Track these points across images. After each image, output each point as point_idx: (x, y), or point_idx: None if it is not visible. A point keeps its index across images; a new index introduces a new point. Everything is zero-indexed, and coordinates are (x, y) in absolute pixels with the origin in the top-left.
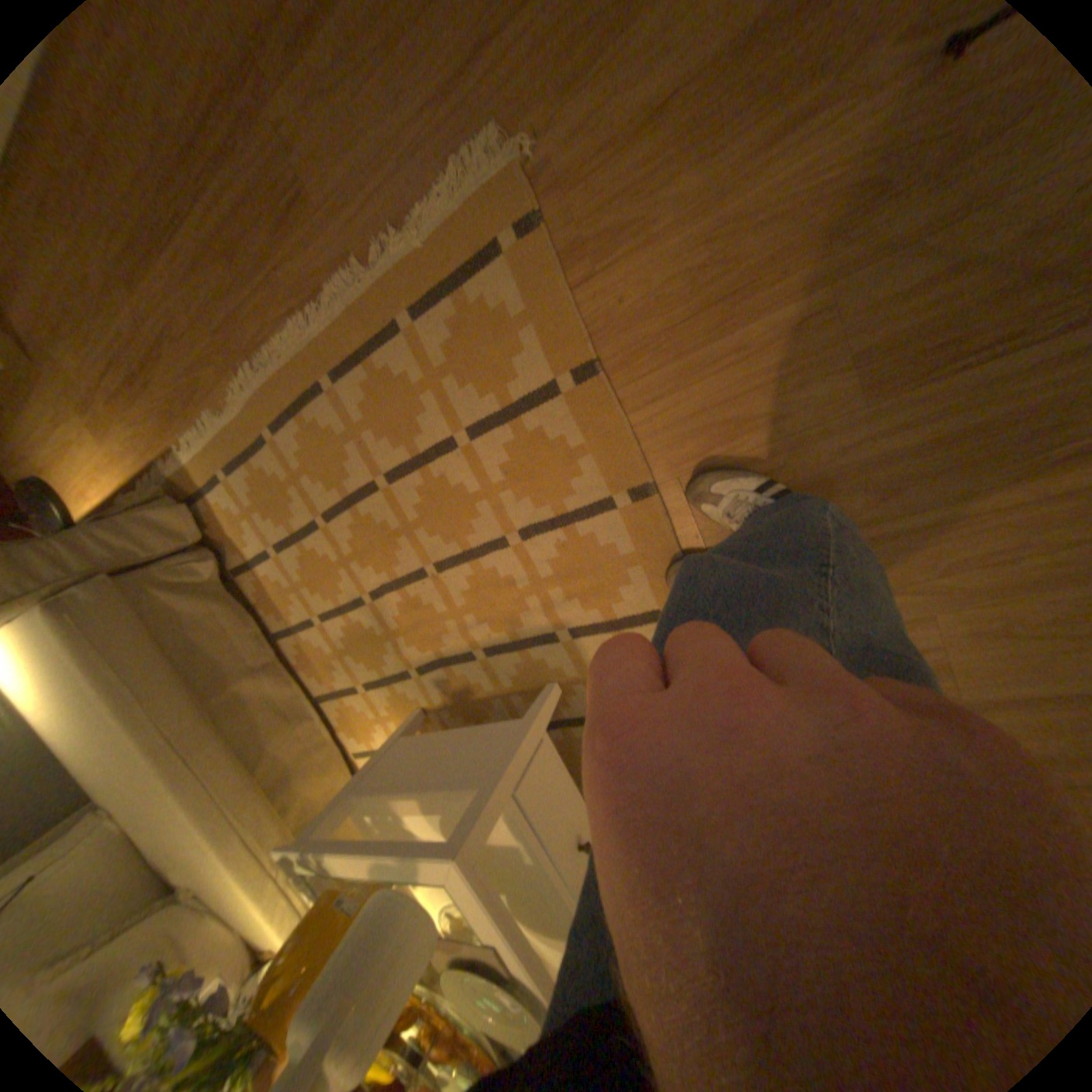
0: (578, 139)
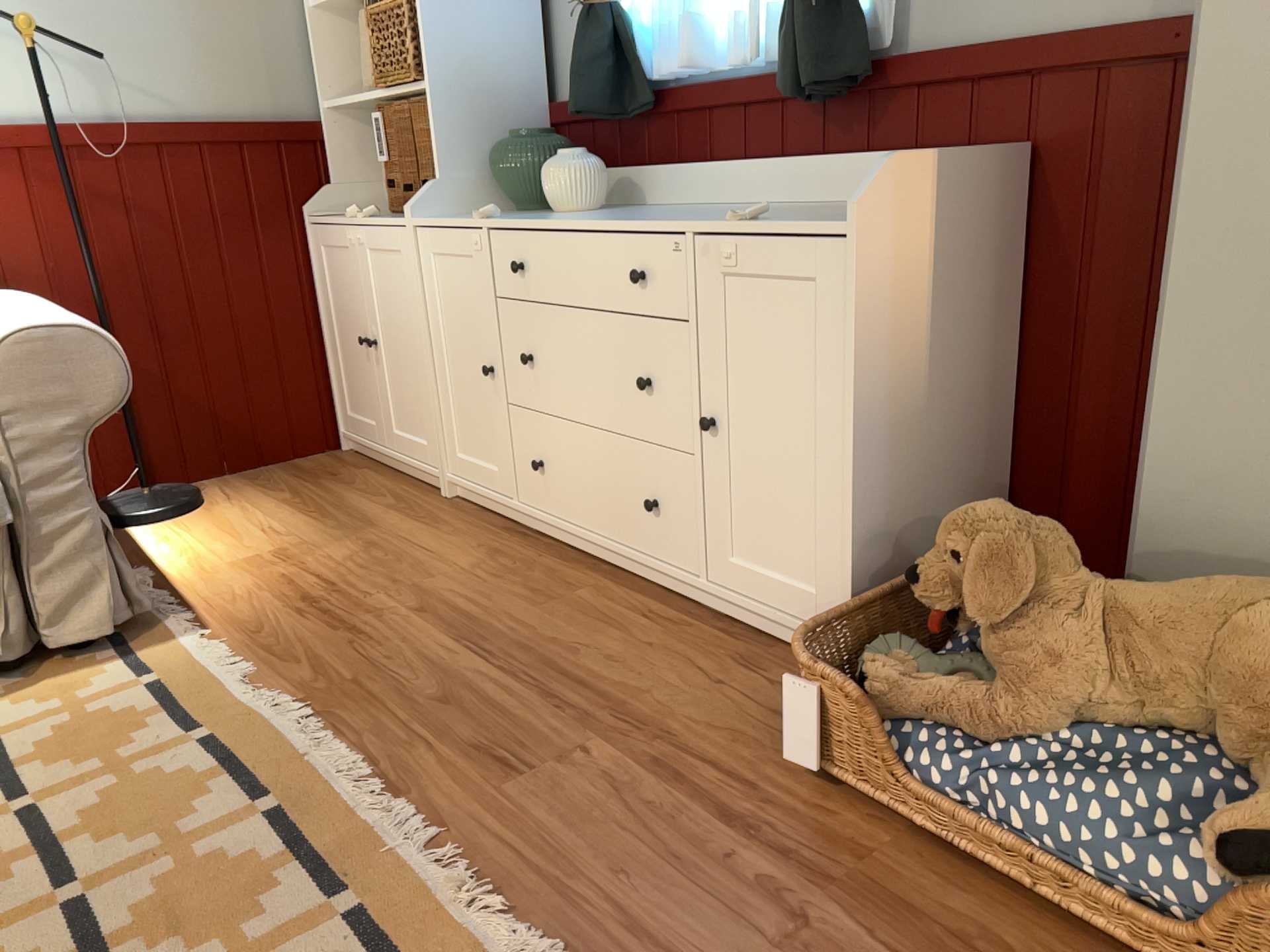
0: None
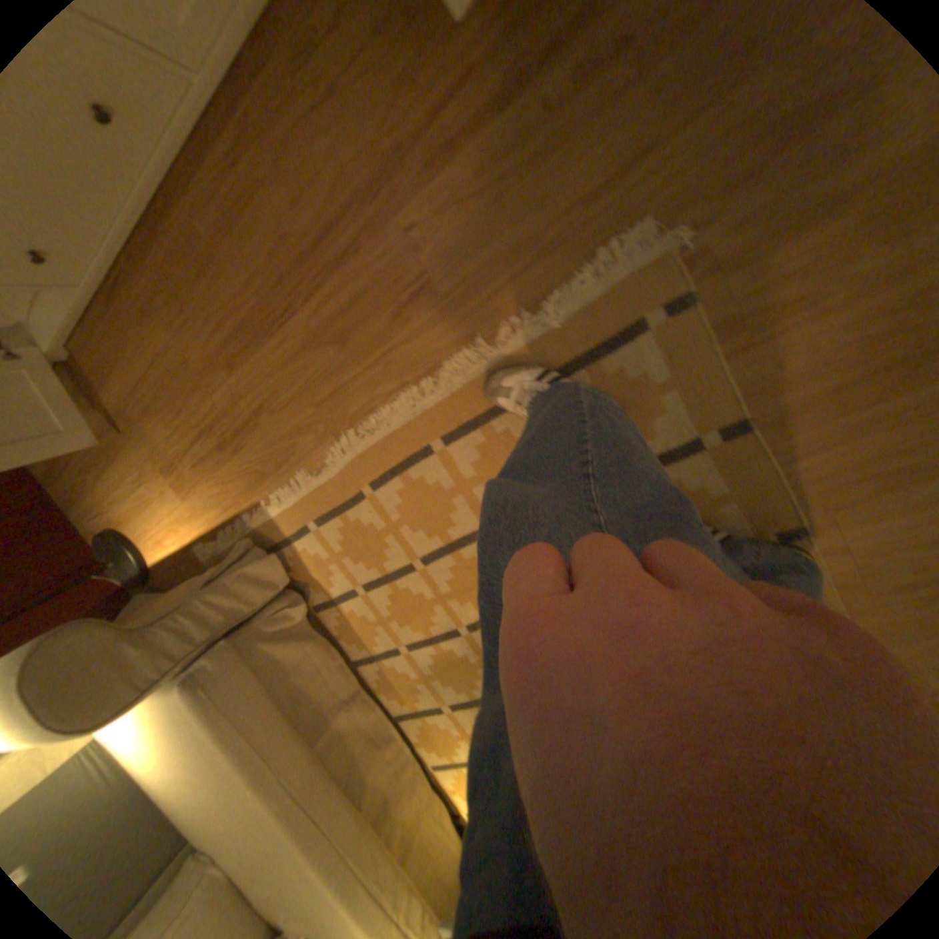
0: (745, 228)
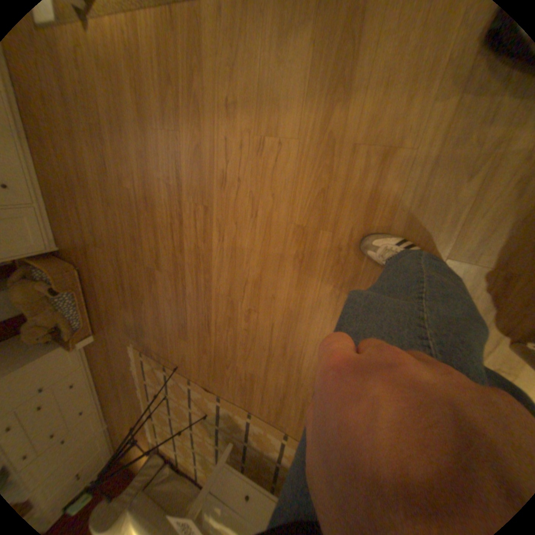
0: (130, 339)
